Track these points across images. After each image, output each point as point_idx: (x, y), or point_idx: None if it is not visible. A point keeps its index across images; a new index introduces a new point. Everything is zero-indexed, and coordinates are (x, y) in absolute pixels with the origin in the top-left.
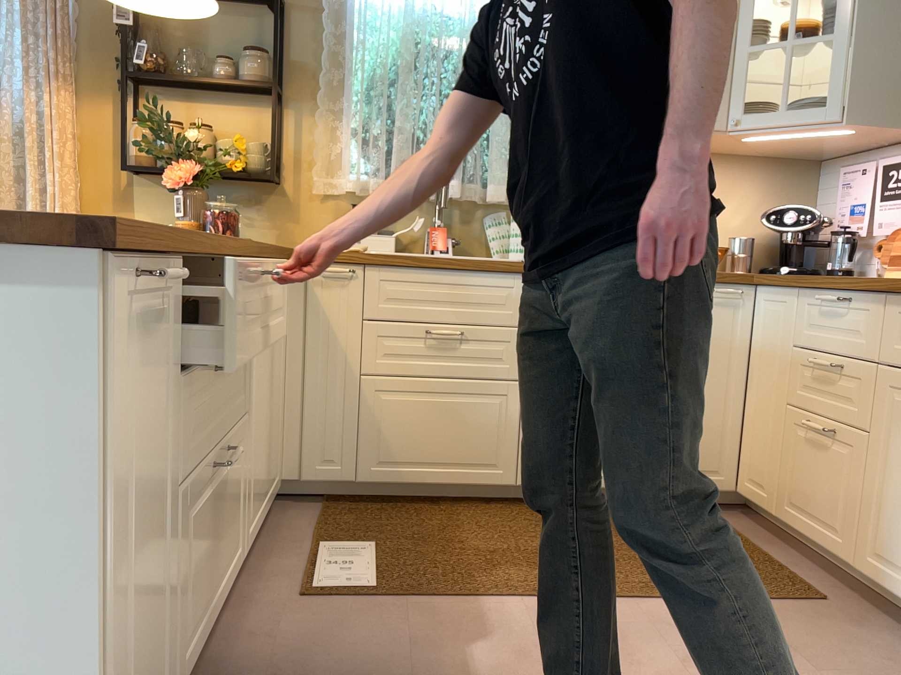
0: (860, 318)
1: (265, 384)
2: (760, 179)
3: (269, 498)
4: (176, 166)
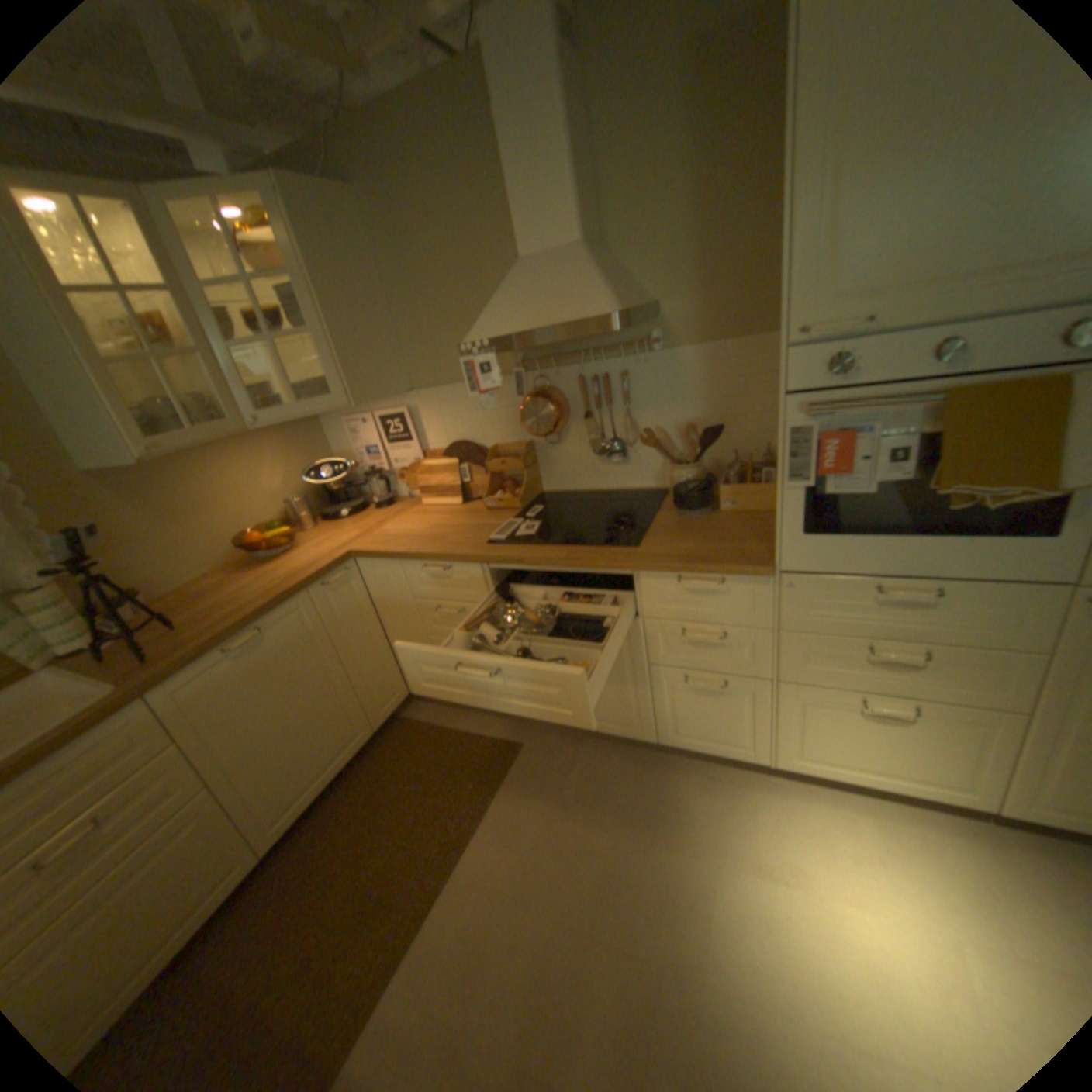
0: (464, 577)
1: None
2: (276, 439)
3: None
4: None
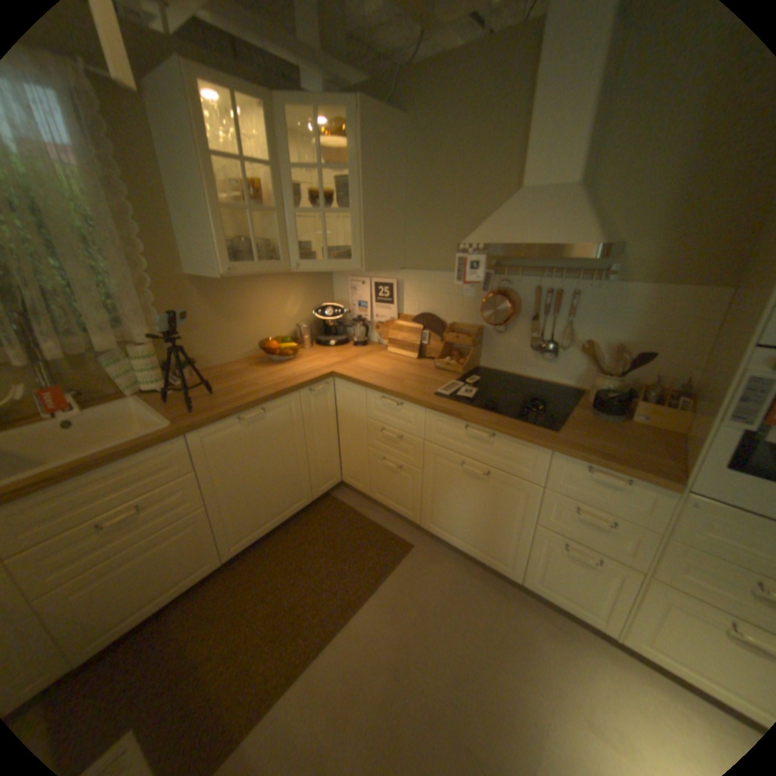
0: (409, 414)
1: None
2: (302, 282)
3: None
4: None
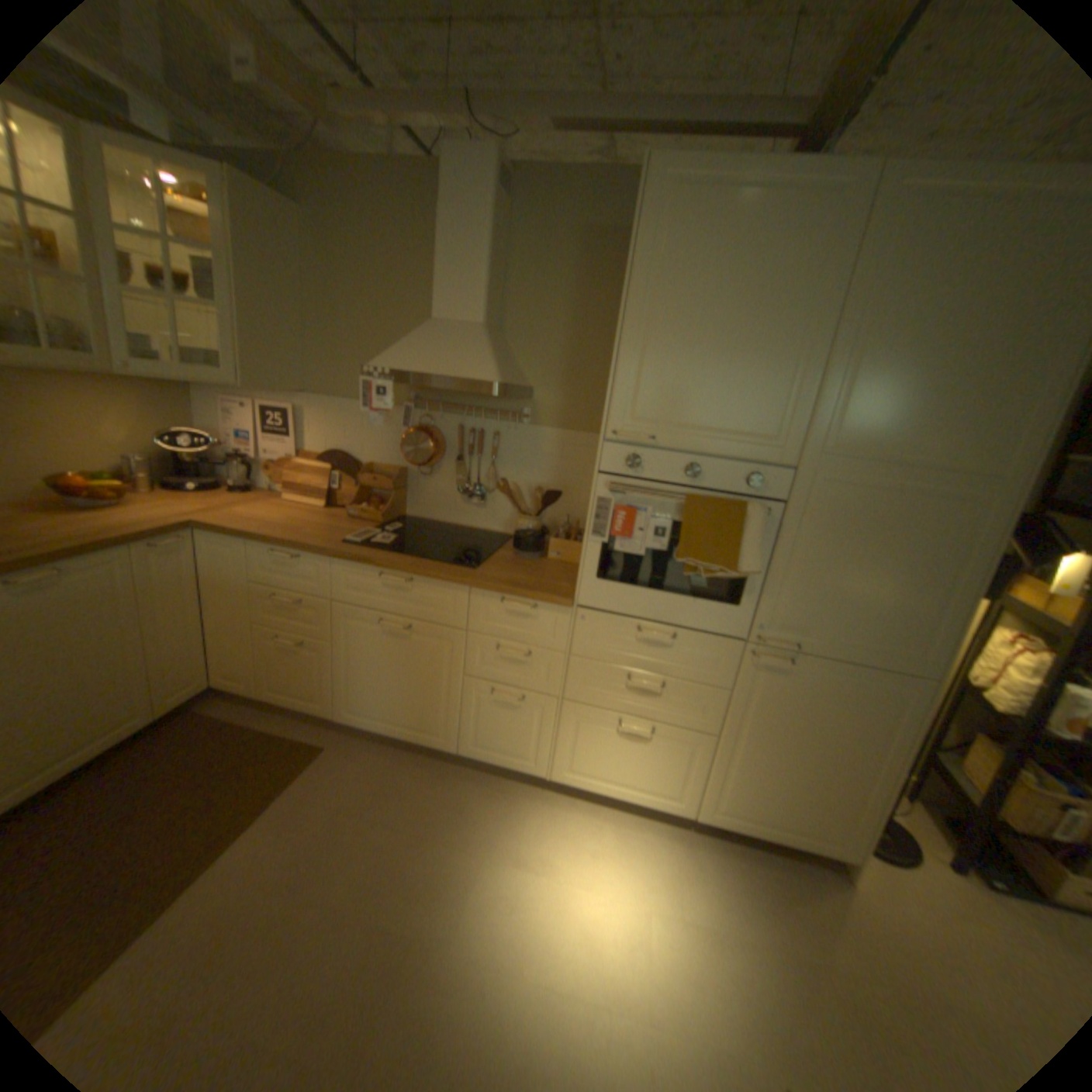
0: (309, 569)
1: None
2: (133, 394)
3: None
4: None
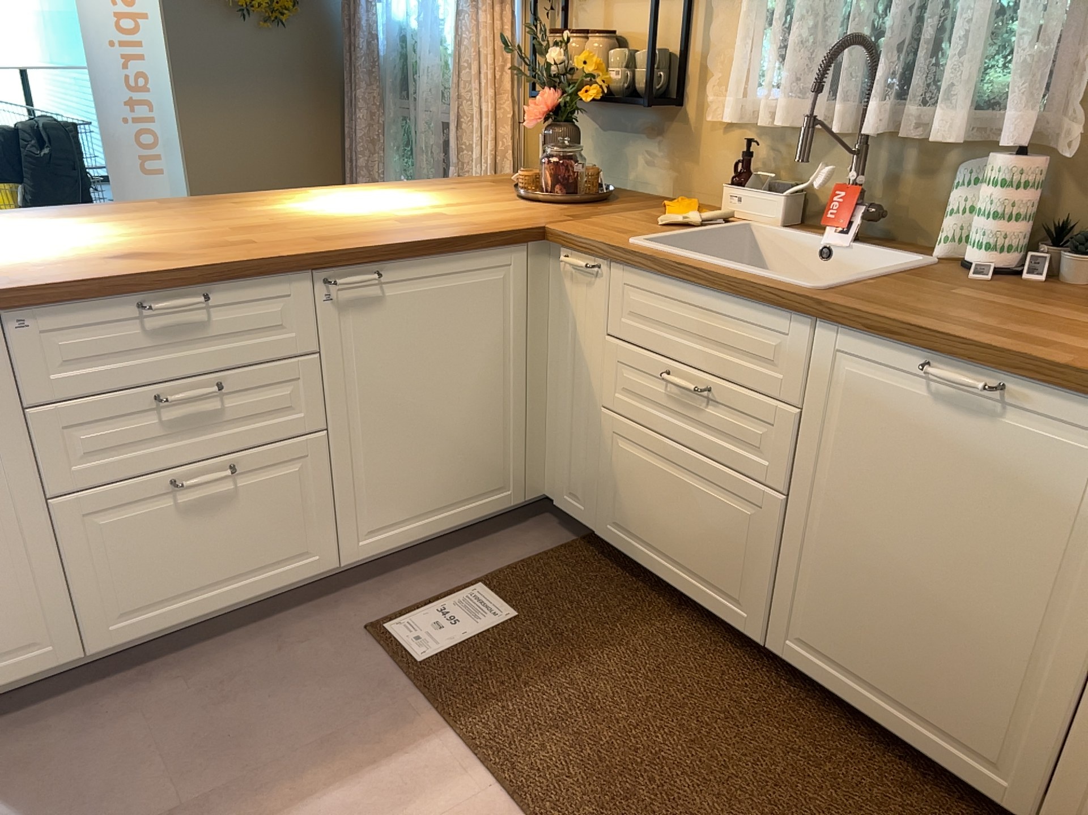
0: None
1: (425, 395)
2: None
3: (467, 513)
4: (542, 97)
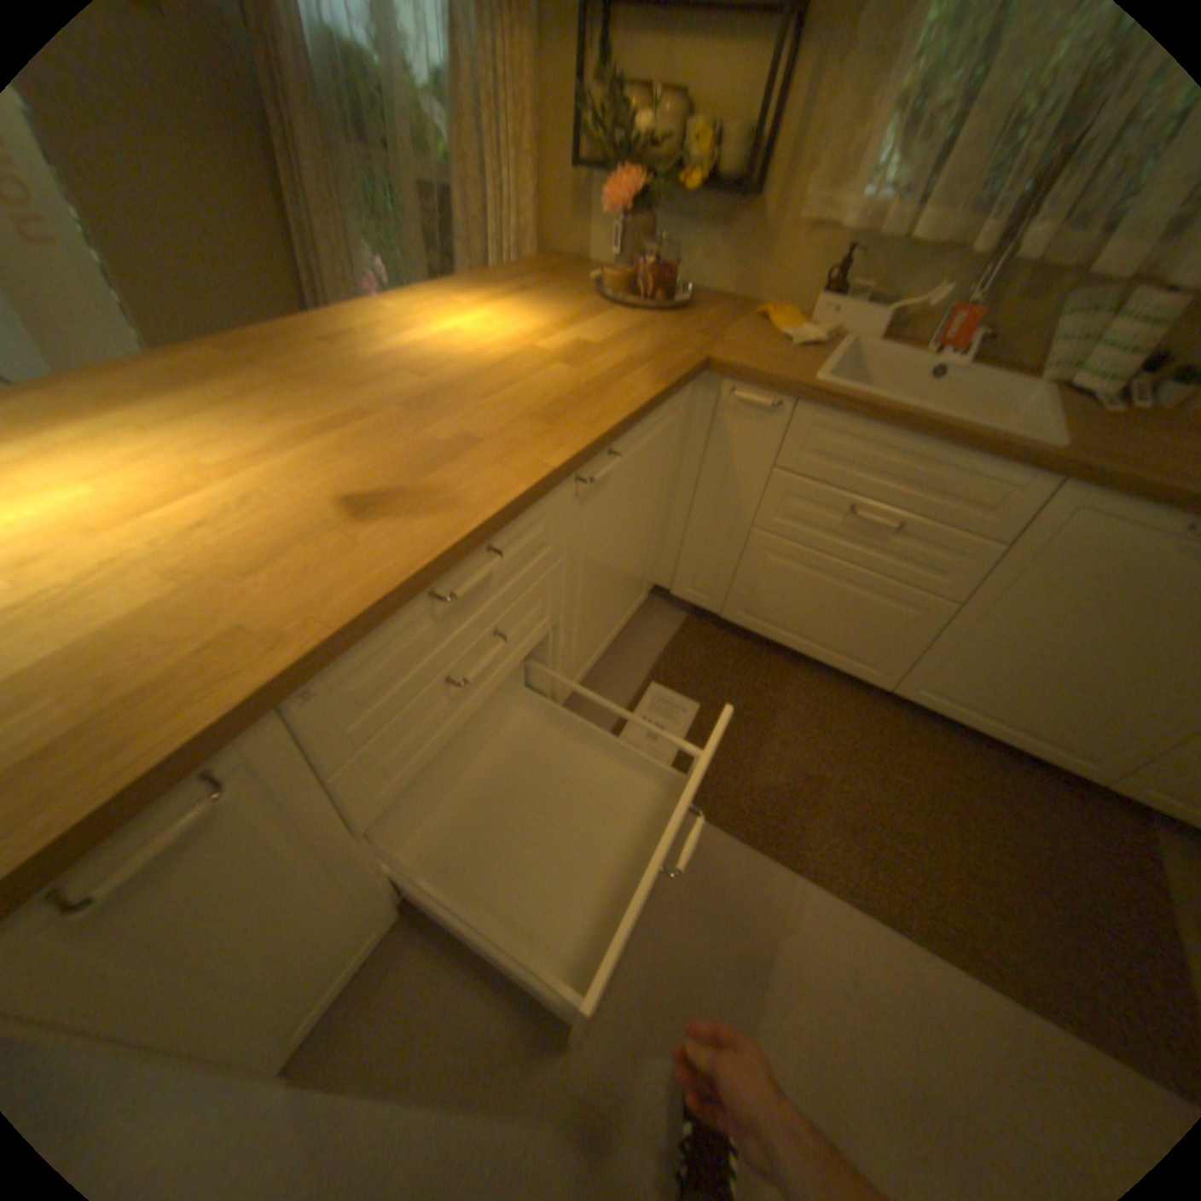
0: None
1: (618, 550)
2: None
3: (622, 624)
4: (619, 170)
